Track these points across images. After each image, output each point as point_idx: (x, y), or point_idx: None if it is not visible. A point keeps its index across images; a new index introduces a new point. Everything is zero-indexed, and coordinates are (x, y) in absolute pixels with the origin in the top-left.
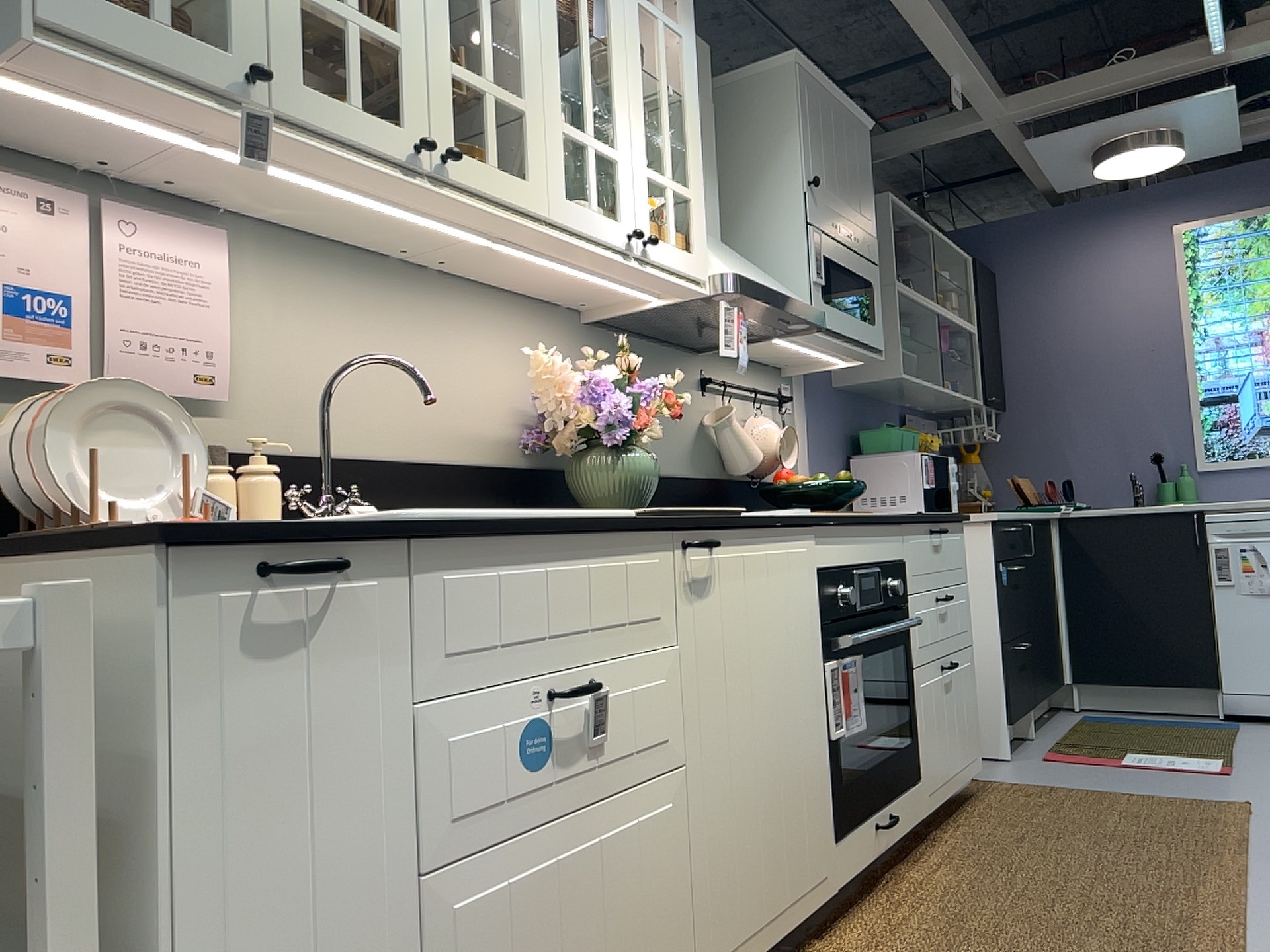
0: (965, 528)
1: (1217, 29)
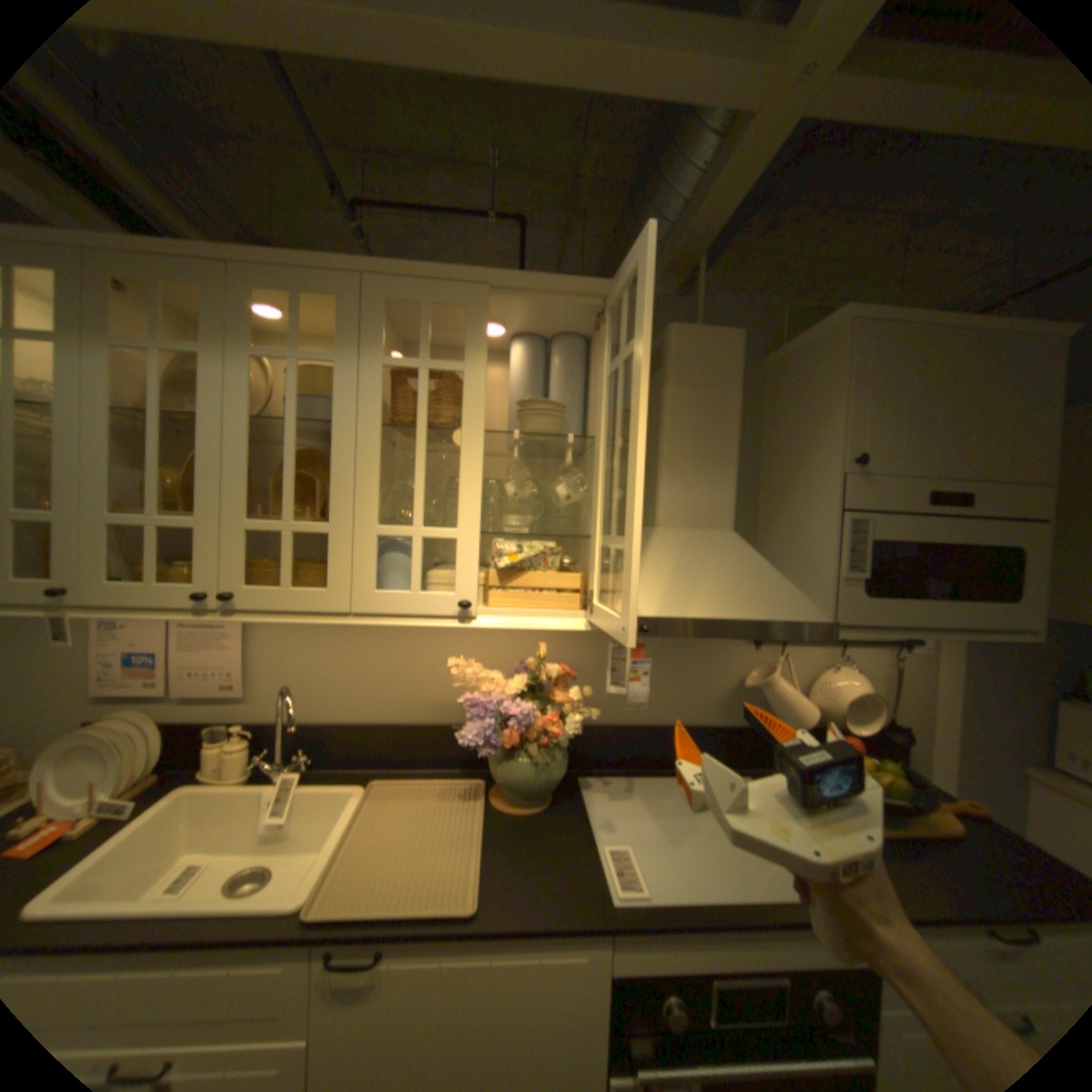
0: None
1: None
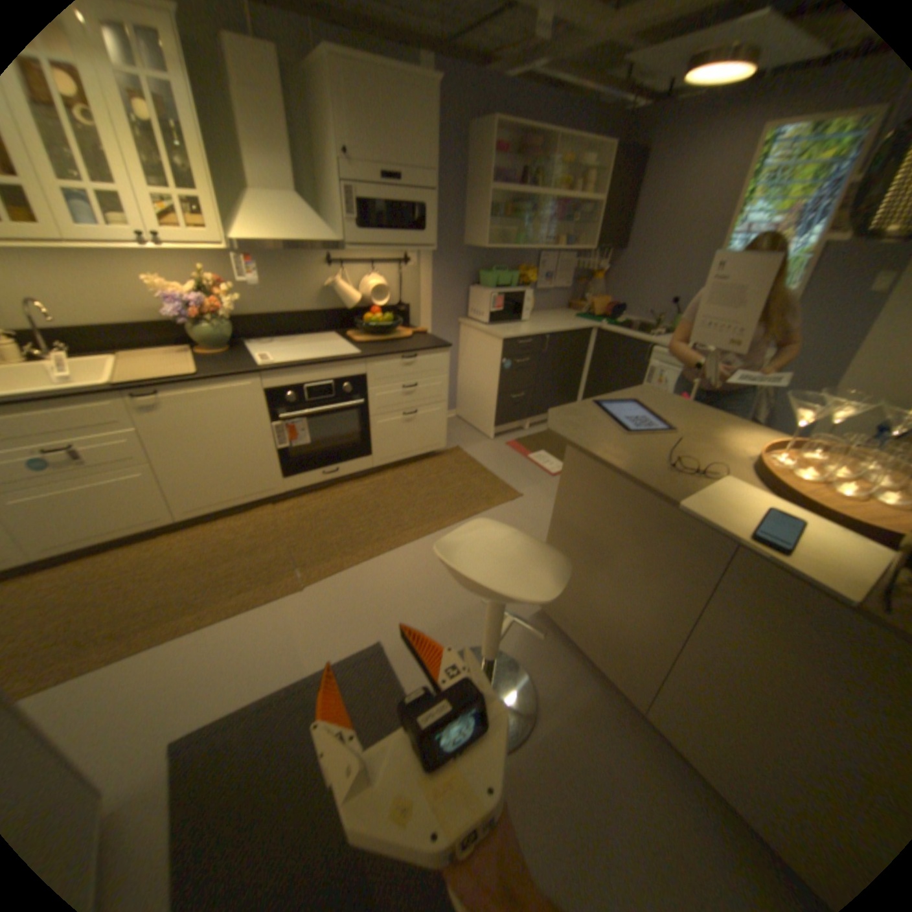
0: (449, 350)
1: None
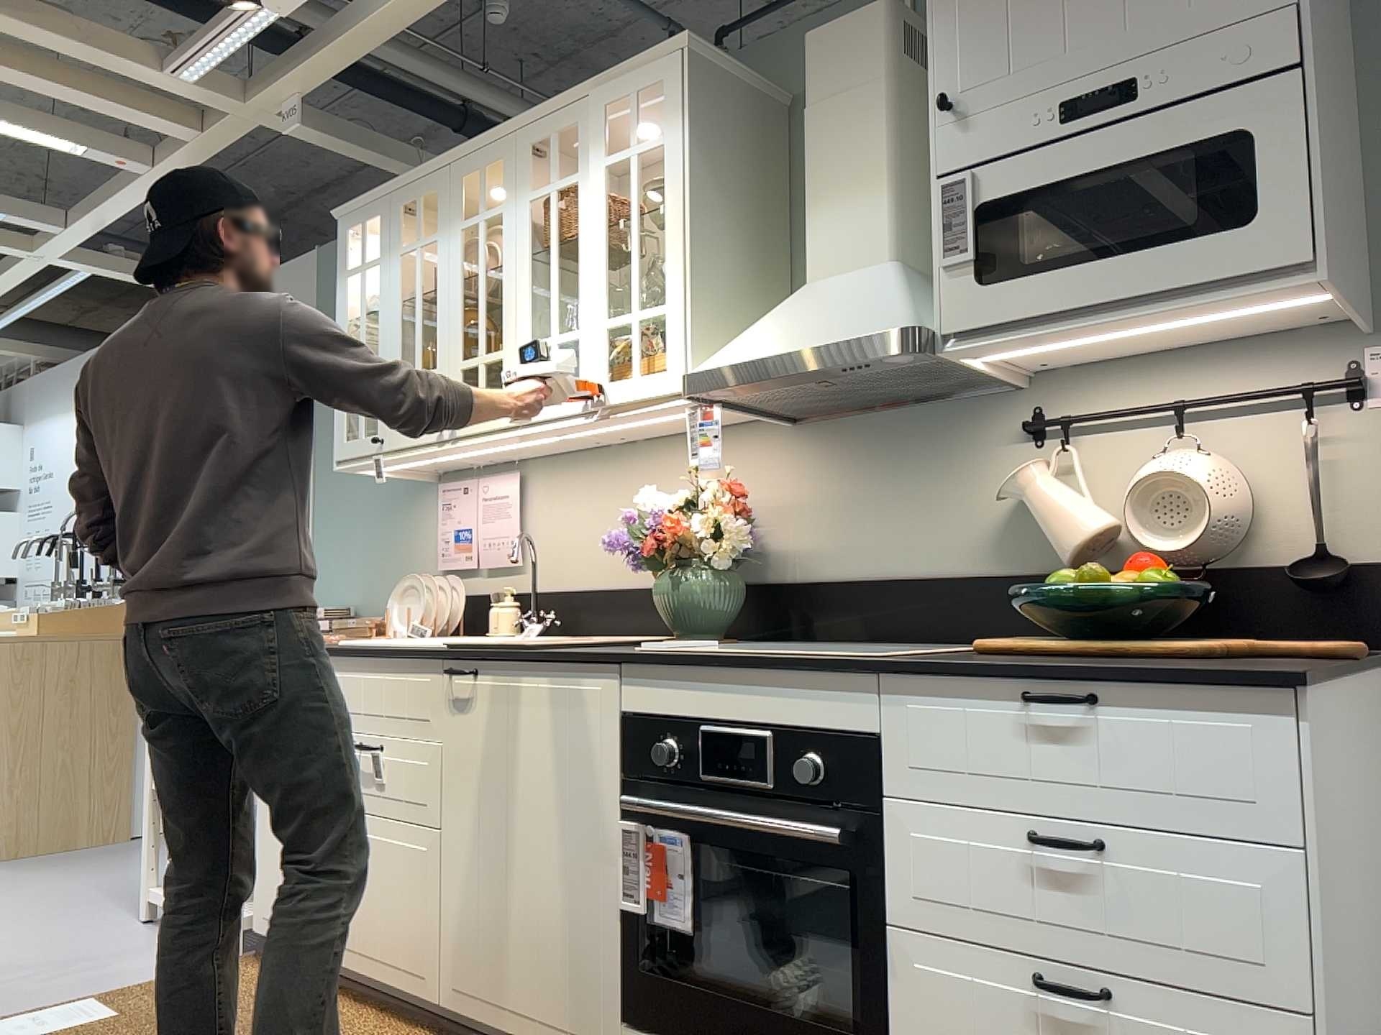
0: (1300, 705)
1: None
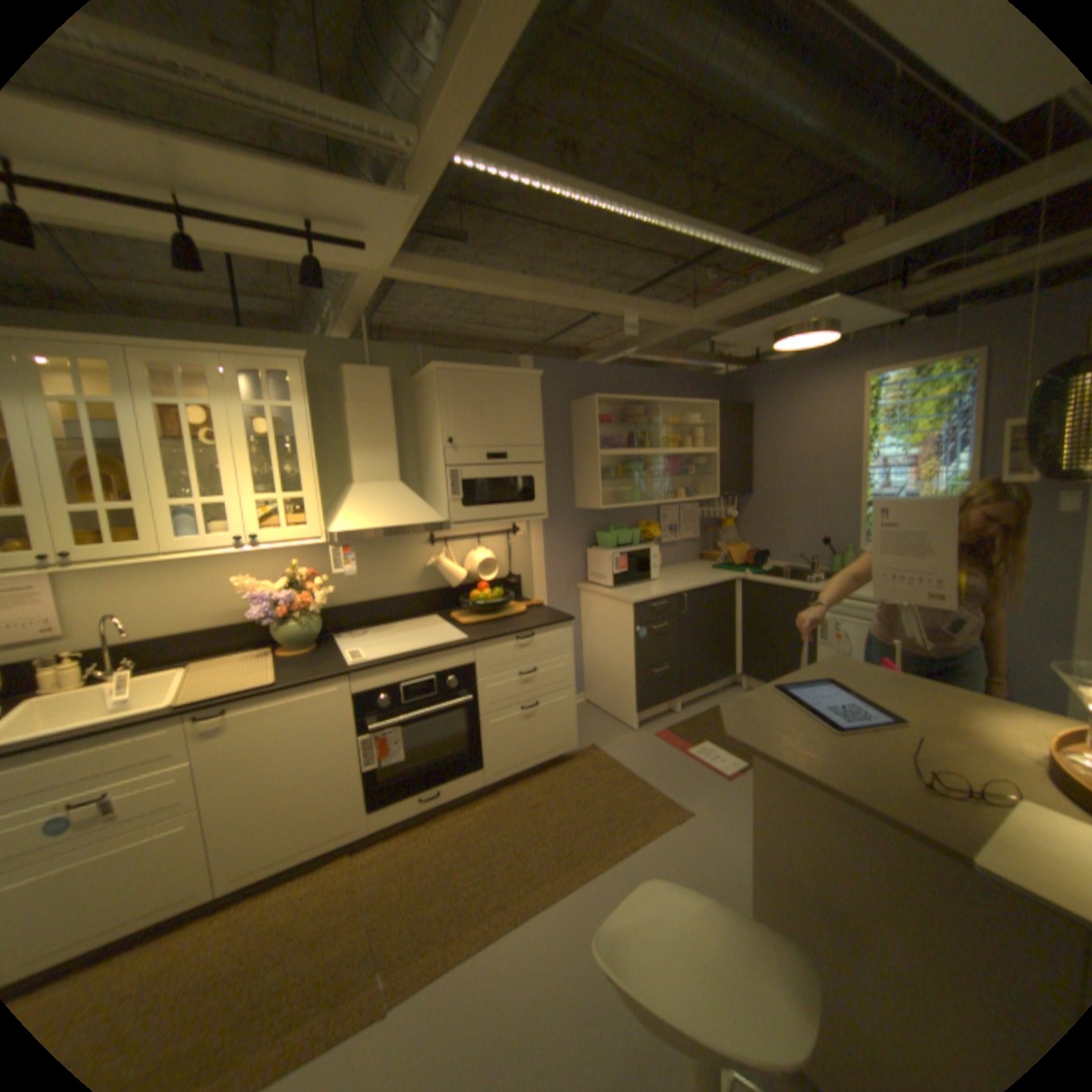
0: (571, 625)
1: (800, 261)
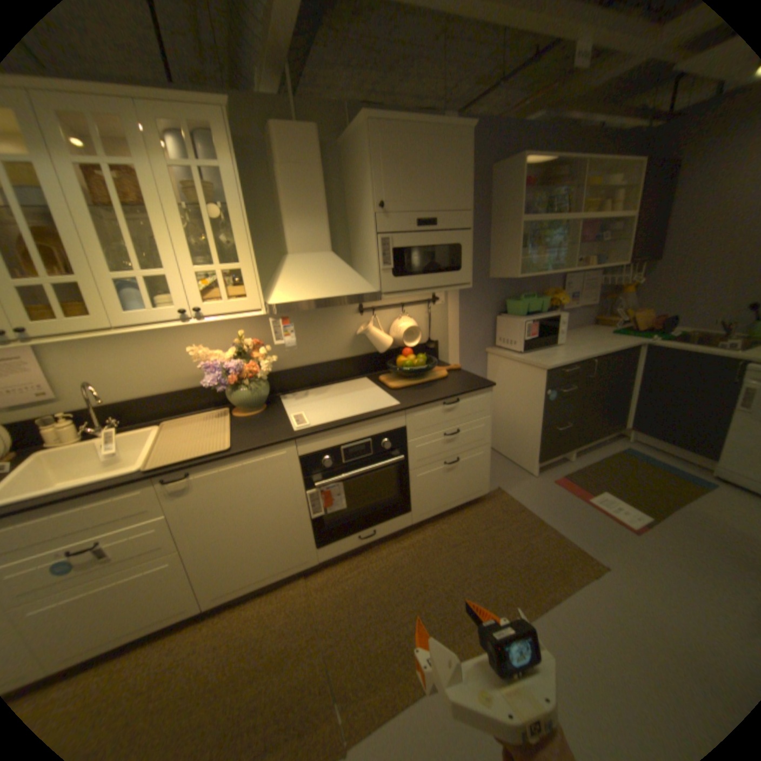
0: (492, 390)
1: None
